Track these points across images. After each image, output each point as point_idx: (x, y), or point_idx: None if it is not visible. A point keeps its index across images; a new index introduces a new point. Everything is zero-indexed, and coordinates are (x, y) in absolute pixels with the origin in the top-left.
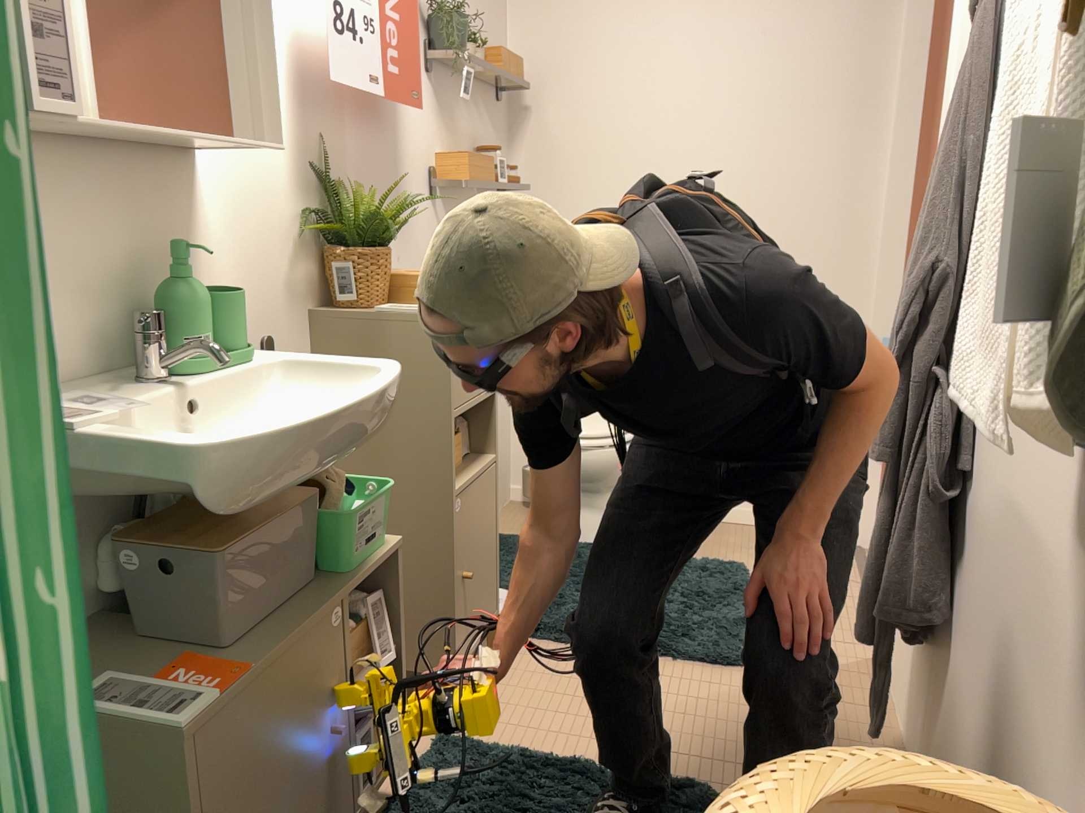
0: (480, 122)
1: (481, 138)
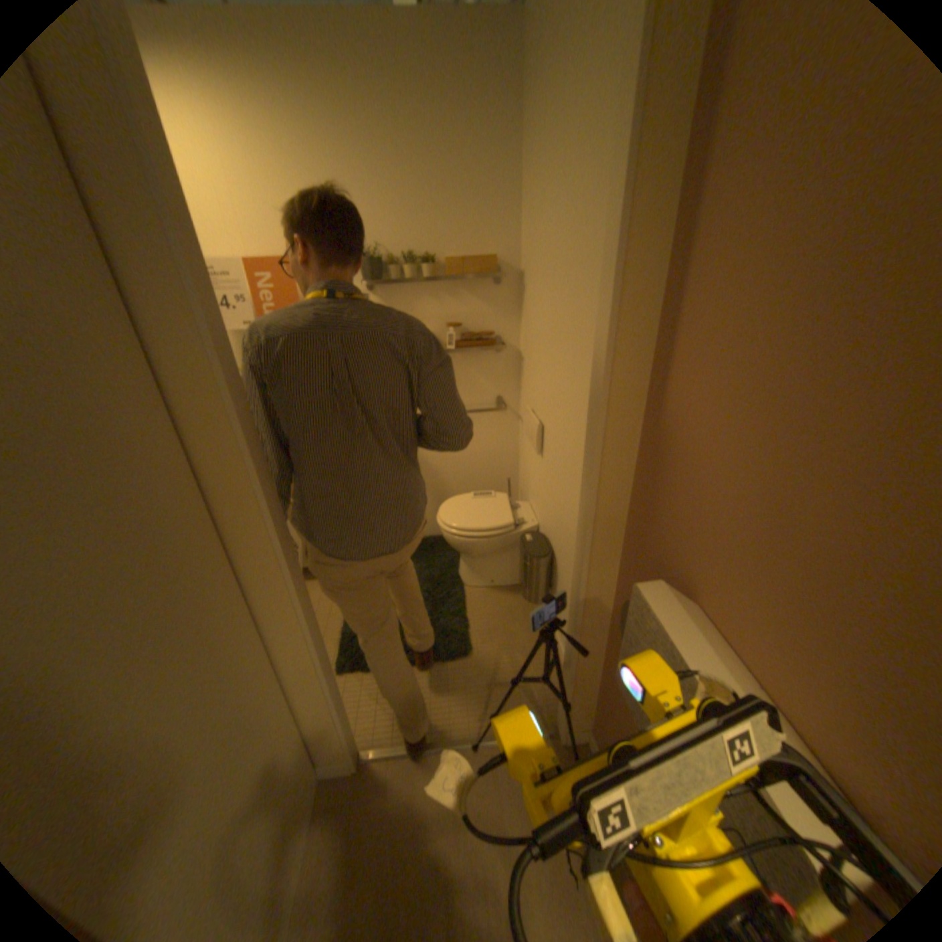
0: (460, 304)
1: (460, 315)
